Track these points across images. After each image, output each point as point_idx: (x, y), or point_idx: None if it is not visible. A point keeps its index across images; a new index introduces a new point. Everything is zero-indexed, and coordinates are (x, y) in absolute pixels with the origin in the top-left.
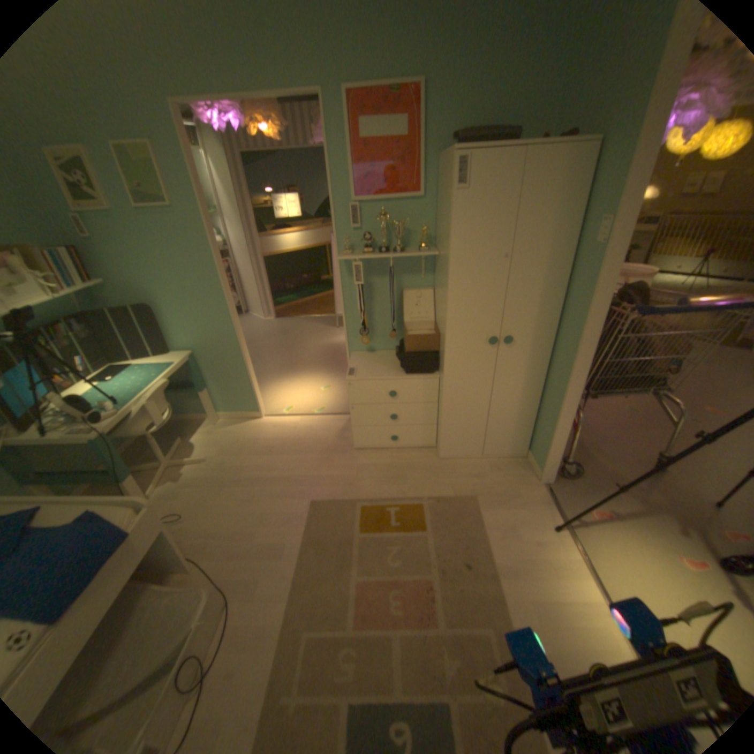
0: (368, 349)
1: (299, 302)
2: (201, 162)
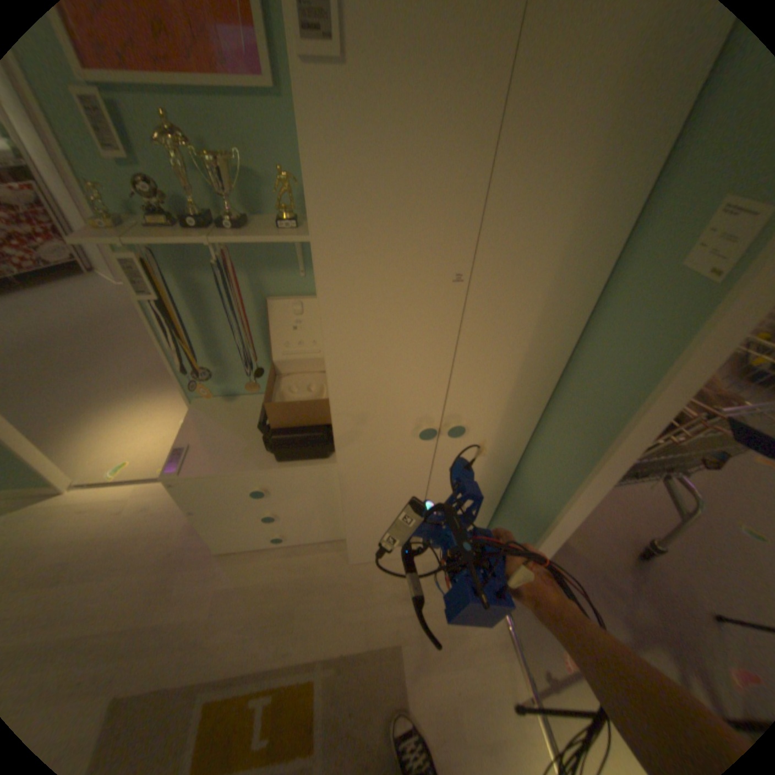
0: (223, 394)
1: None
2: None
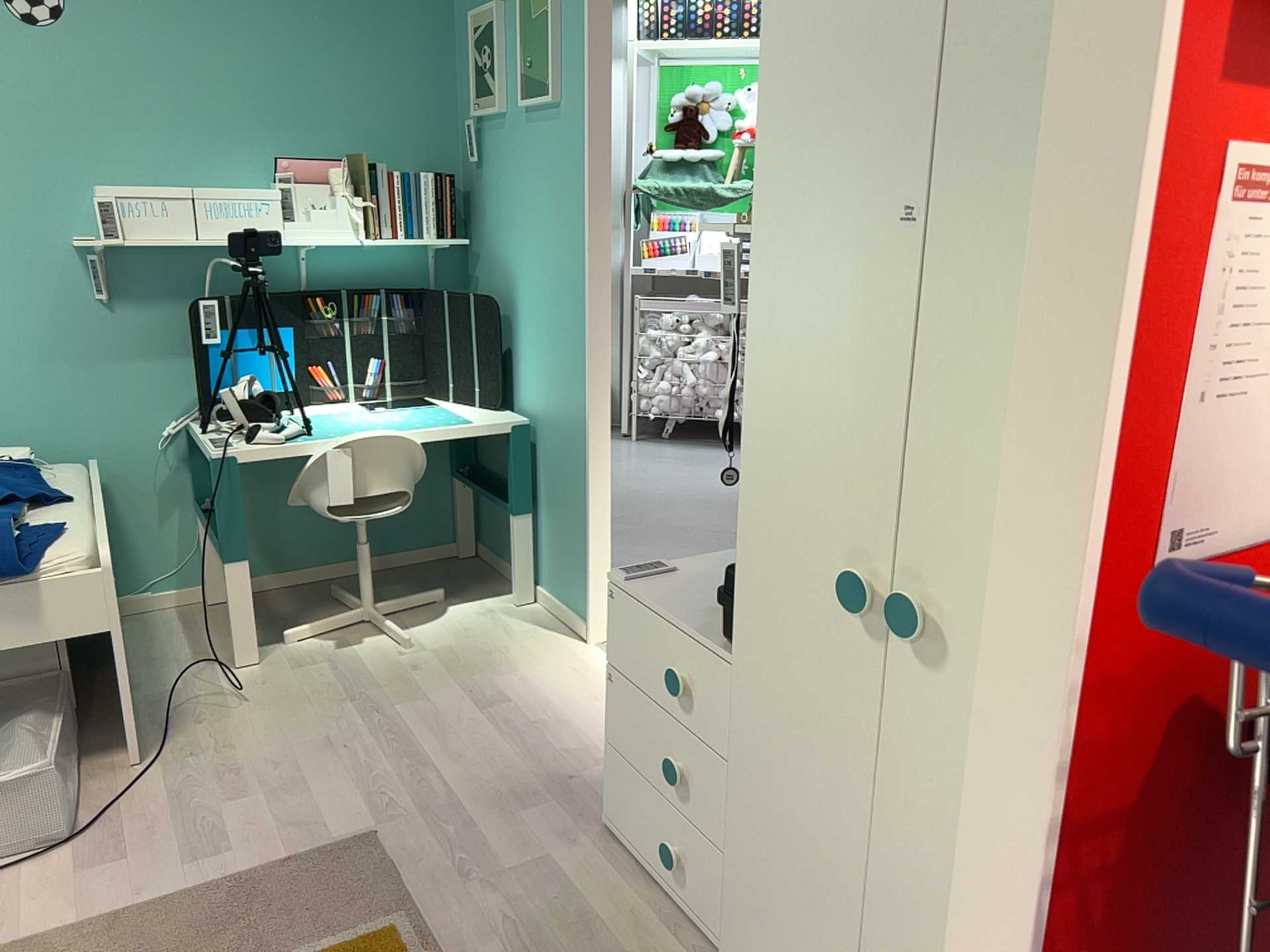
0: None
1: None
2: None
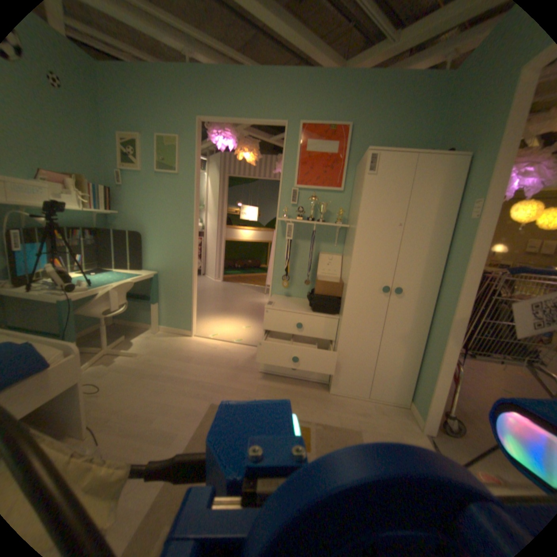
0: (285, 295)
1: (241, 276)
2: (204, 180)
